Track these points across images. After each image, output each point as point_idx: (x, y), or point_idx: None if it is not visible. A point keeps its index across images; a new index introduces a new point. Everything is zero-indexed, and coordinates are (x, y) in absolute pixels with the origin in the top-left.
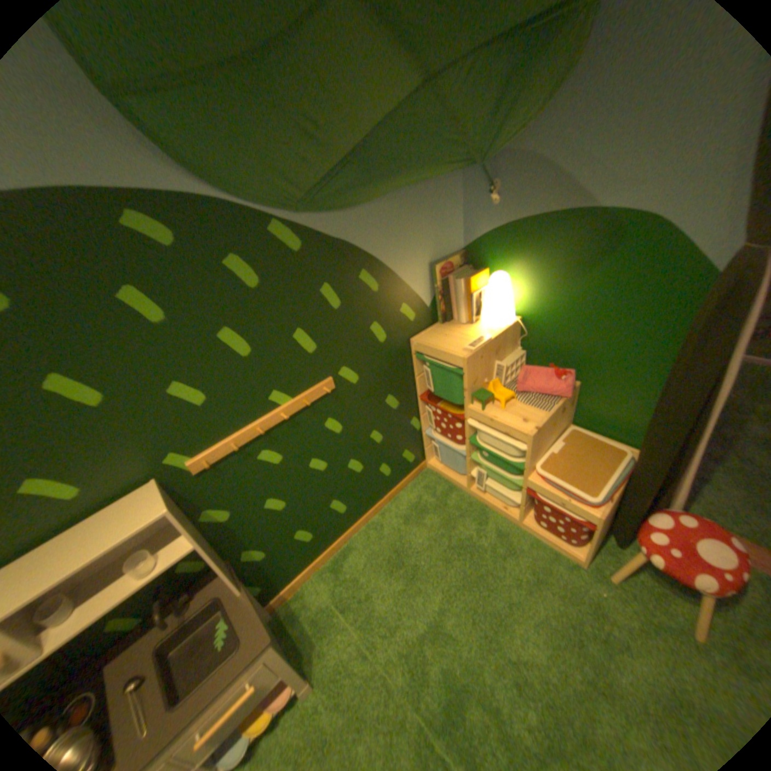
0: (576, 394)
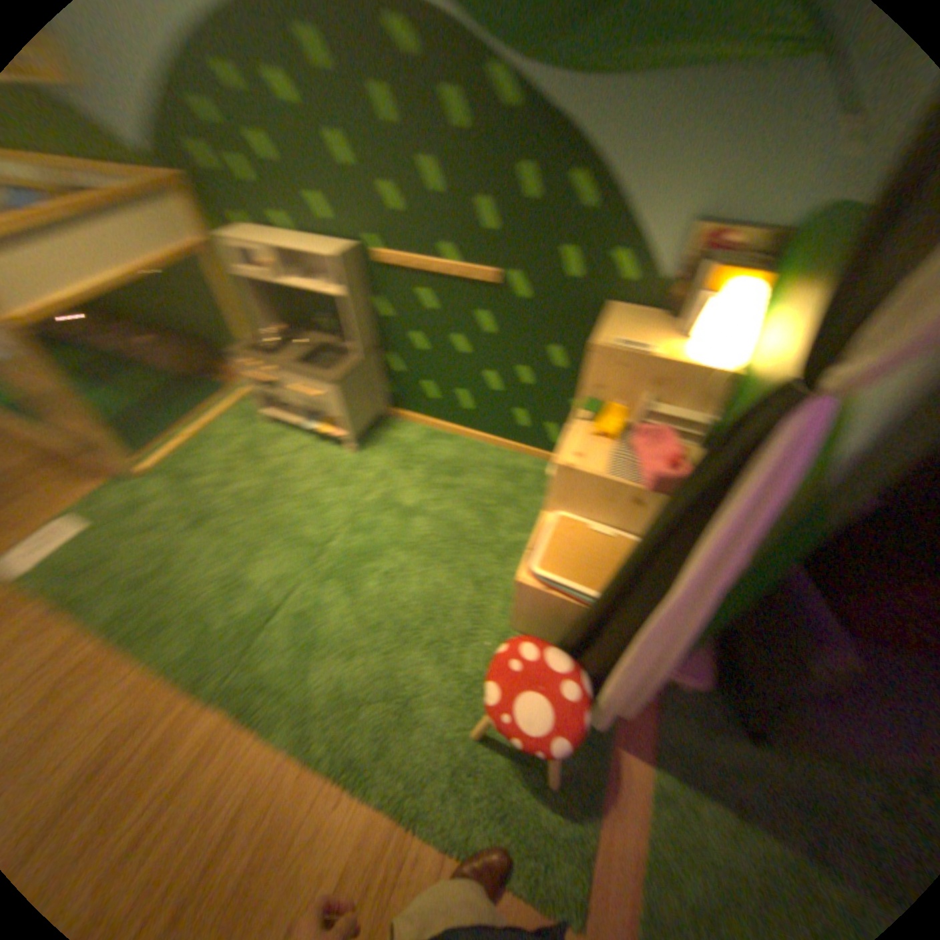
0: None
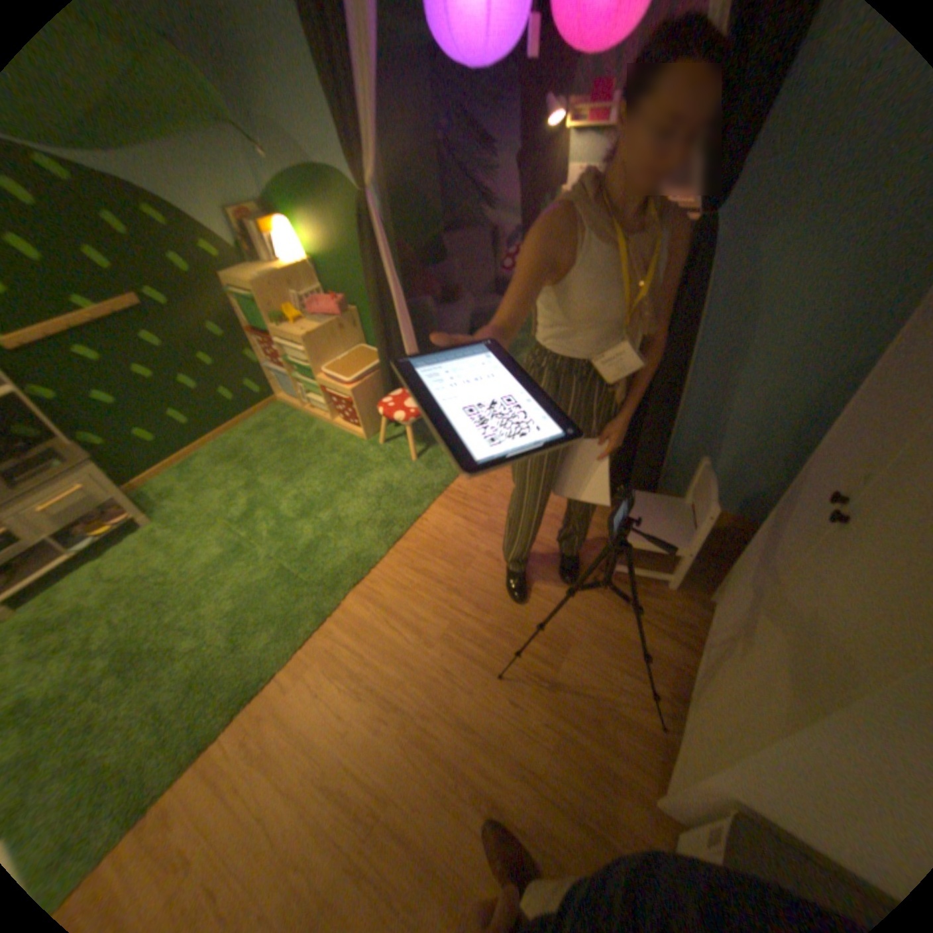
0: (353, 317)
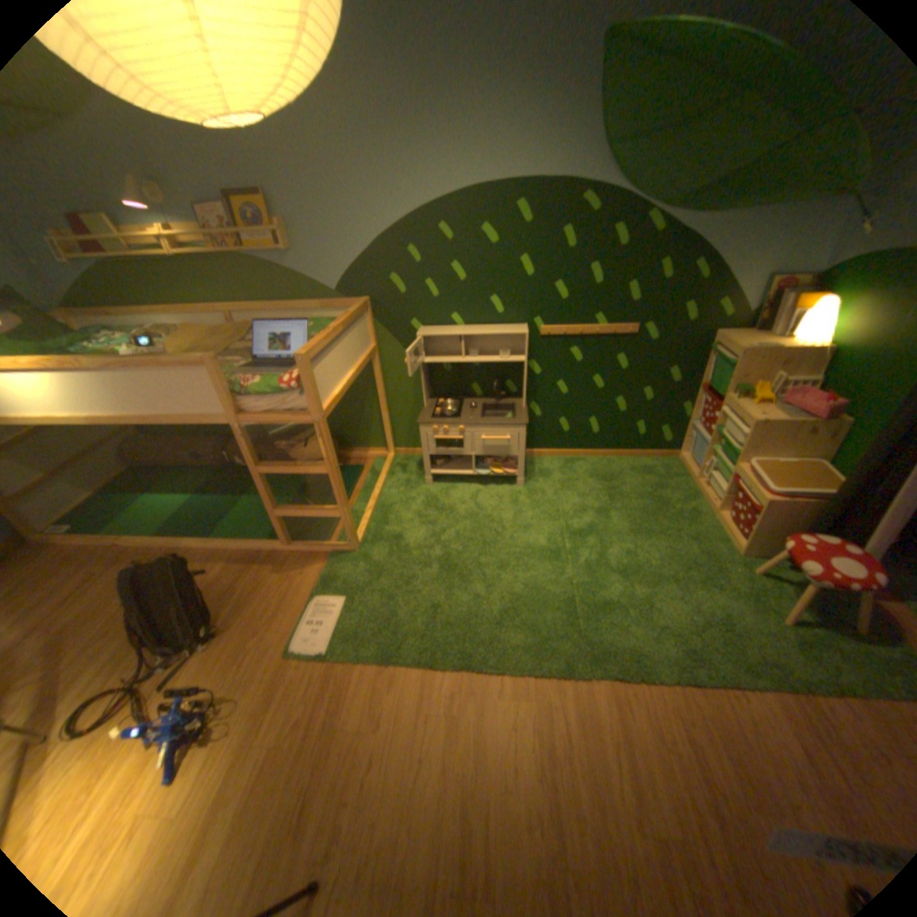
0: (843, 429)
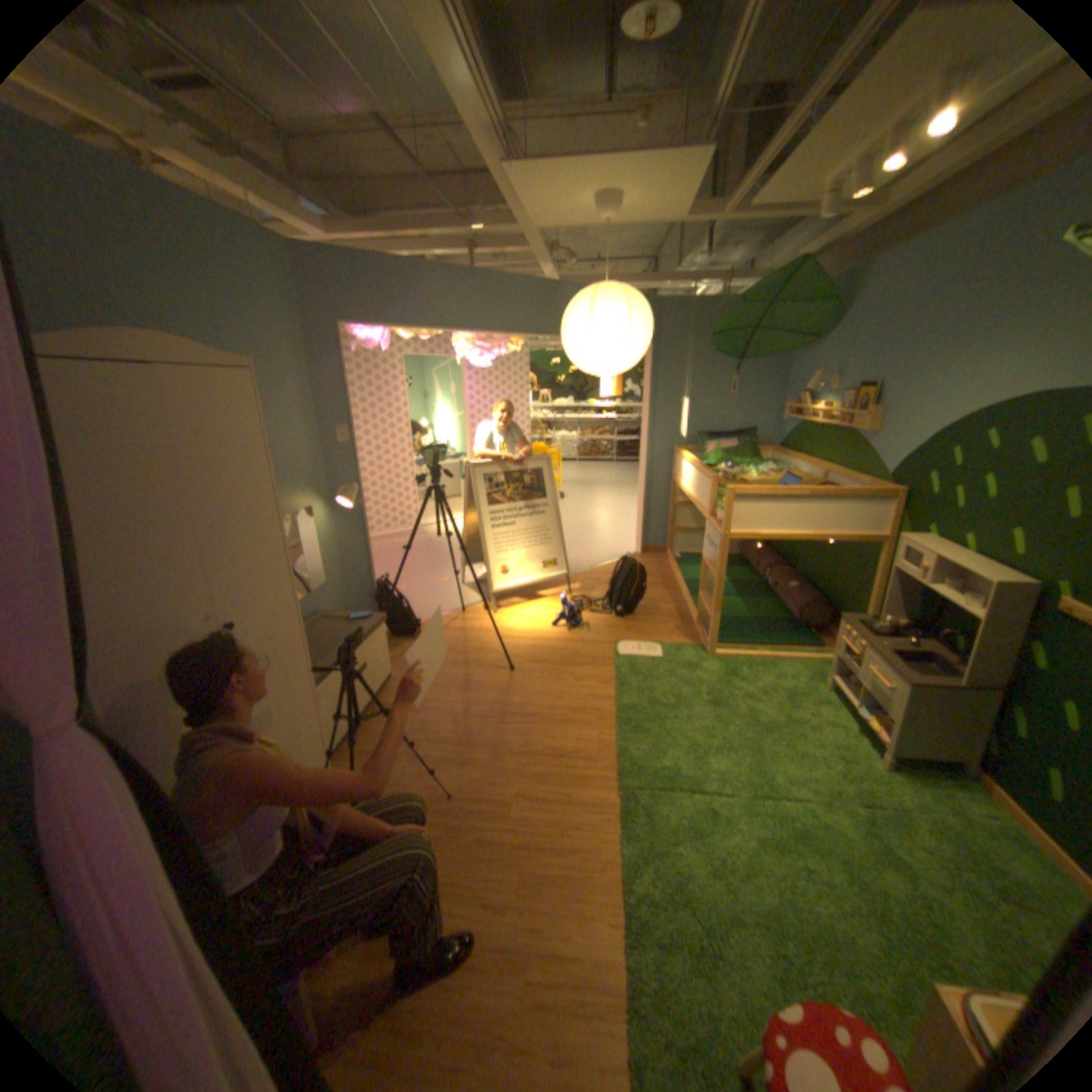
0: None
